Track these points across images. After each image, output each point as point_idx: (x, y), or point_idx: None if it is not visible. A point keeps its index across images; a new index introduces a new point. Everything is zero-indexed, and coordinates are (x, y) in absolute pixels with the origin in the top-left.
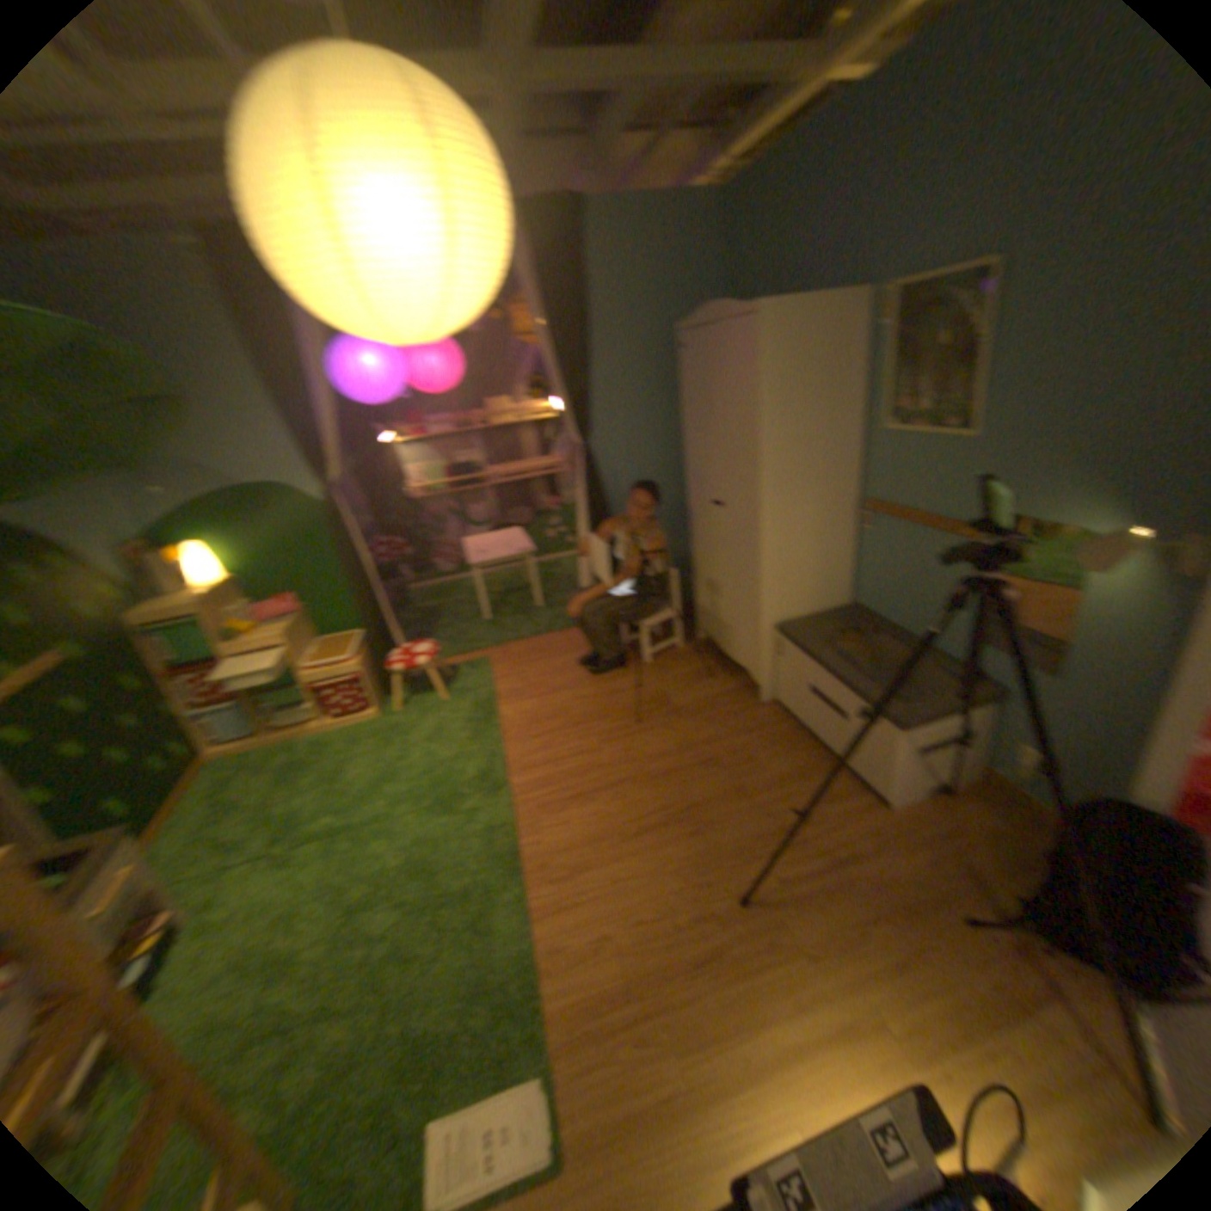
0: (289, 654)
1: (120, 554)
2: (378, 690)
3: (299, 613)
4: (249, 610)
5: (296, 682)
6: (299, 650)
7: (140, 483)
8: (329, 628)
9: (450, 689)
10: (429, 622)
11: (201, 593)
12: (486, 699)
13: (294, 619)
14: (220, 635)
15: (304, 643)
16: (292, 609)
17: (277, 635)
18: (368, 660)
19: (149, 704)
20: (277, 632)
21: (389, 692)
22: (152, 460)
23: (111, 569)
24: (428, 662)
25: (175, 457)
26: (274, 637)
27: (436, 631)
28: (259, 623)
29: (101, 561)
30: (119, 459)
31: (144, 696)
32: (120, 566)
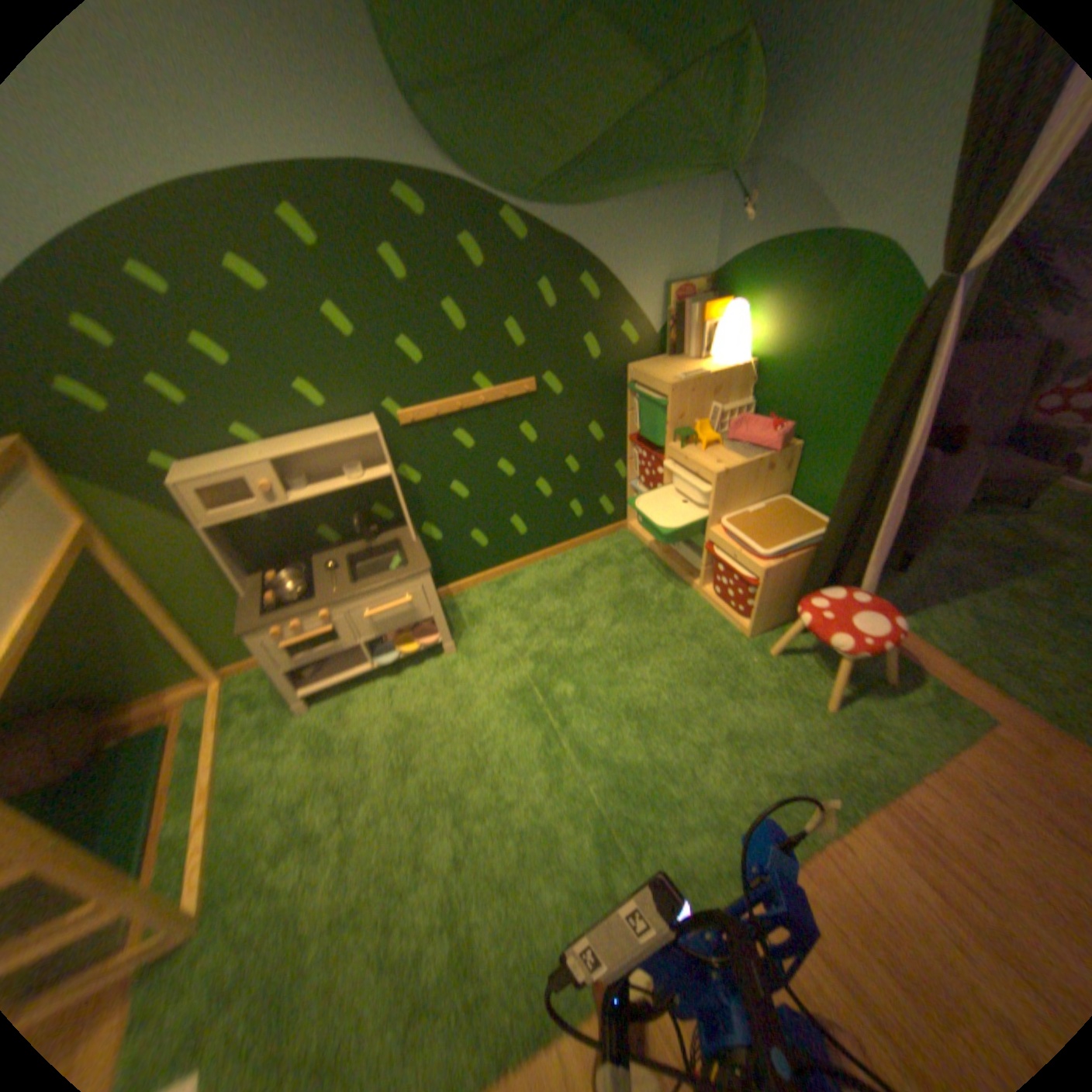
0: (724, 502)
1: (681, 293)
2: (798, 610)
3: (796, 456)
4: (743, 421)
5: (708, 536)
6: (750, 502)
7: (751, 200)
8: (817, 497)
9: (870, 710)
10: (1015, 571)
11: (706, 376)
12: (881, 792)
13: (777, 462)
14: (683, 436)
15: (769, 496)
16: (782, 450)
17: (721, 475)
18: (815, 572)
19: (614, 459)
20: (728, 470)
21: (799, 628)
22: (778, 164)
23: (663, 309)
24: (859, 659)
25: (803, 162)
26: (716, 475)
27: (1000, 597)
28: (735, 444)
29: (657, 297)
30: (729, 157)
31: (614, 450)
32: (671, 309)
